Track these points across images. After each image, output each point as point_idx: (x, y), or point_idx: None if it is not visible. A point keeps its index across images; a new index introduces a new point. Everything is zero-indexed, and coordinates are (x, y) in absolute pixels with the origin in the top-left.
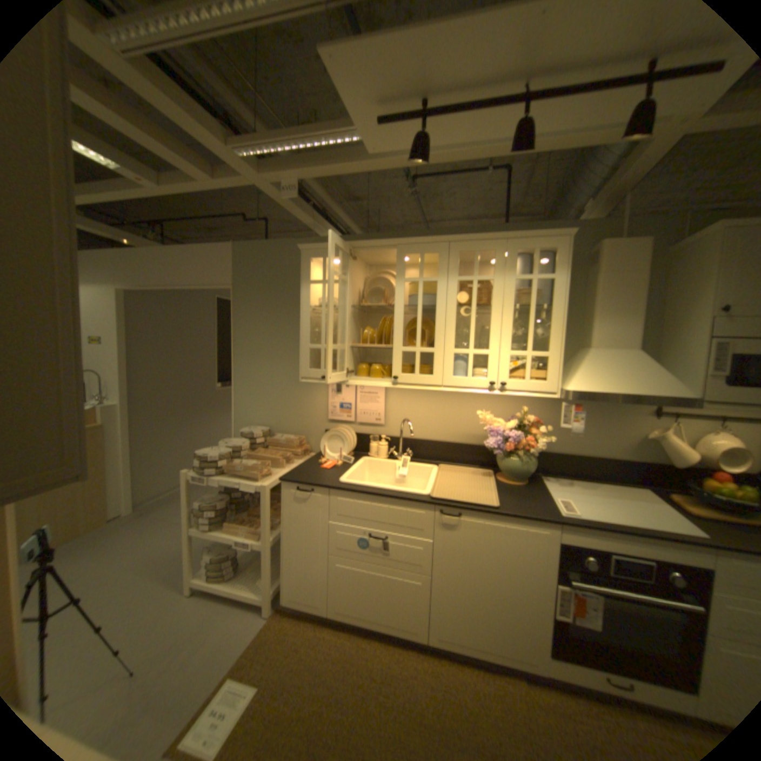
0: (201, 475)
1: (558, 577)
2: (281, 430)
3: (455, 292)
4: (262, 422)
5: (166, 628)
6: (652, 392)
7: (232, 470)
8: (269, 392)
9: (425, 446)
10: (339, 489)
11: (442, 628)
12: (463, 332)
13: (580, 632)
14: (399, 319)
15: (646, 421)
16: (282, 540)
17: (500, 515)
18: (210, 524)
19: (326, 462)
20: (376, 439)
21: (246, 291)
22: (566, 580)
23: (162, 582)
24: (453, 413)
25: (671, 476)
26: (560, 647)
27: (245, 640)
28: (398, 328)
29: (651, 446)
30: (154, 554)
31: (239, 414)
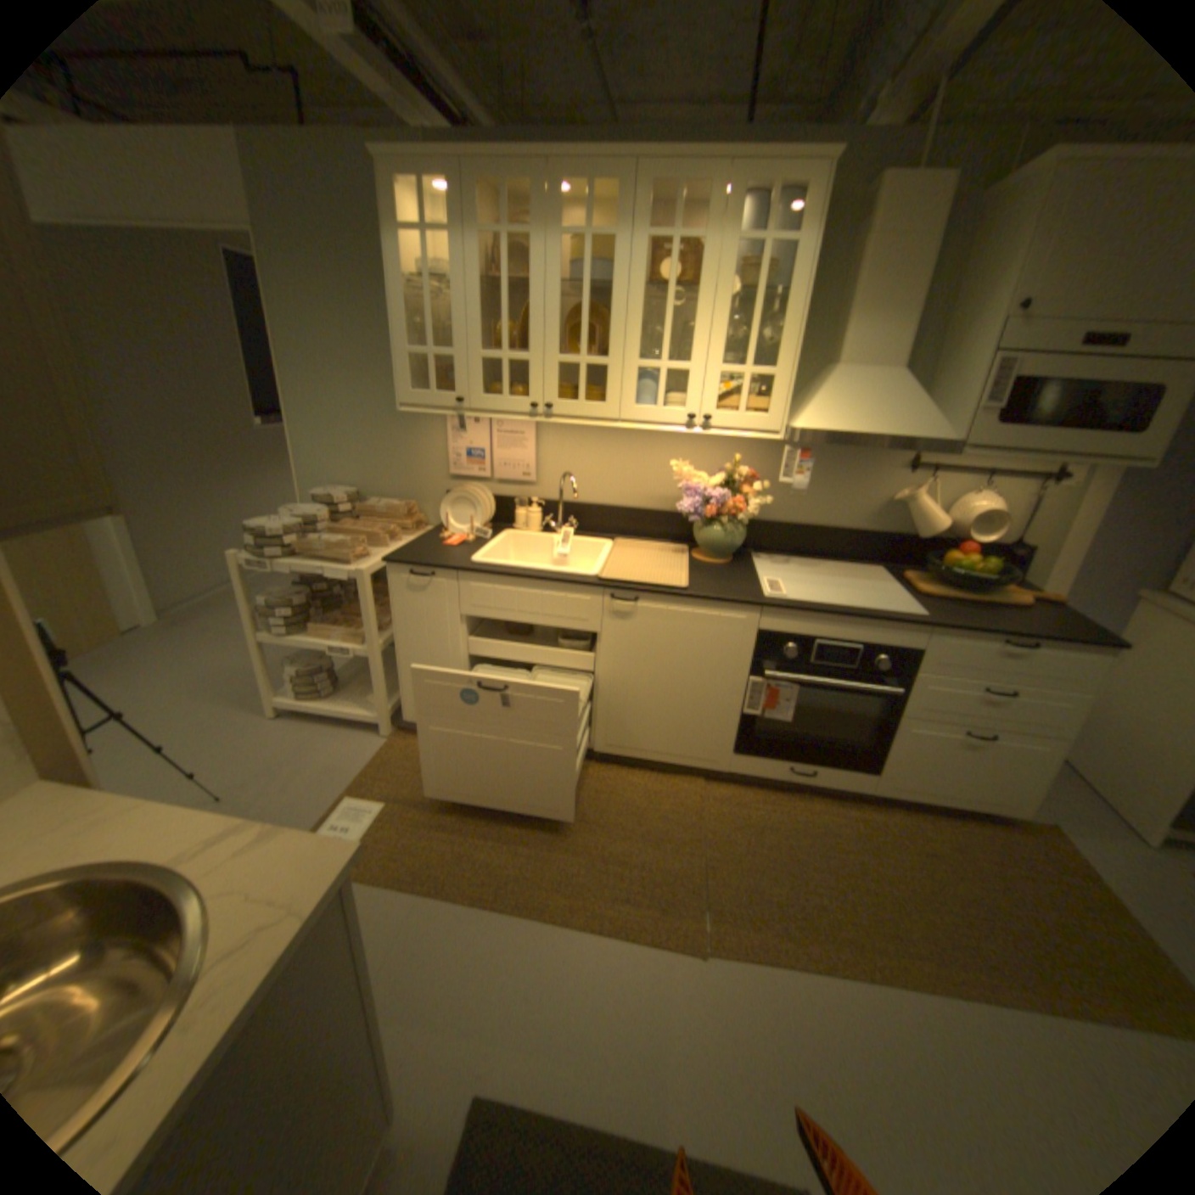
0: (261, 558)
1: (750, 668)
2: (377, 493)
3: (643, 259)
4: (344, 480)
5: (251, 753)
6: (904, 431)
7: (309, 549)
8: (350, 431)
9: (597, 515)
10: (472, 571)
11: (611, 731)
12: (658, 333)
13: (770, 726)
14: (553, 305)
15: (897, 475)
16: (397, 642)
17: (687, 598)
18: (288, 626)
19: (451, 537)
20: (526, 504)
21: (281, 239)
22: (759, 670)
23: (232, 705)
24: (637, 465)
25: (911, 549)
26: (744, 741)
27: (362, 760)
28: (553, 321)
29: (896, 510)
30: (210, 672)
31: (305, 467)
